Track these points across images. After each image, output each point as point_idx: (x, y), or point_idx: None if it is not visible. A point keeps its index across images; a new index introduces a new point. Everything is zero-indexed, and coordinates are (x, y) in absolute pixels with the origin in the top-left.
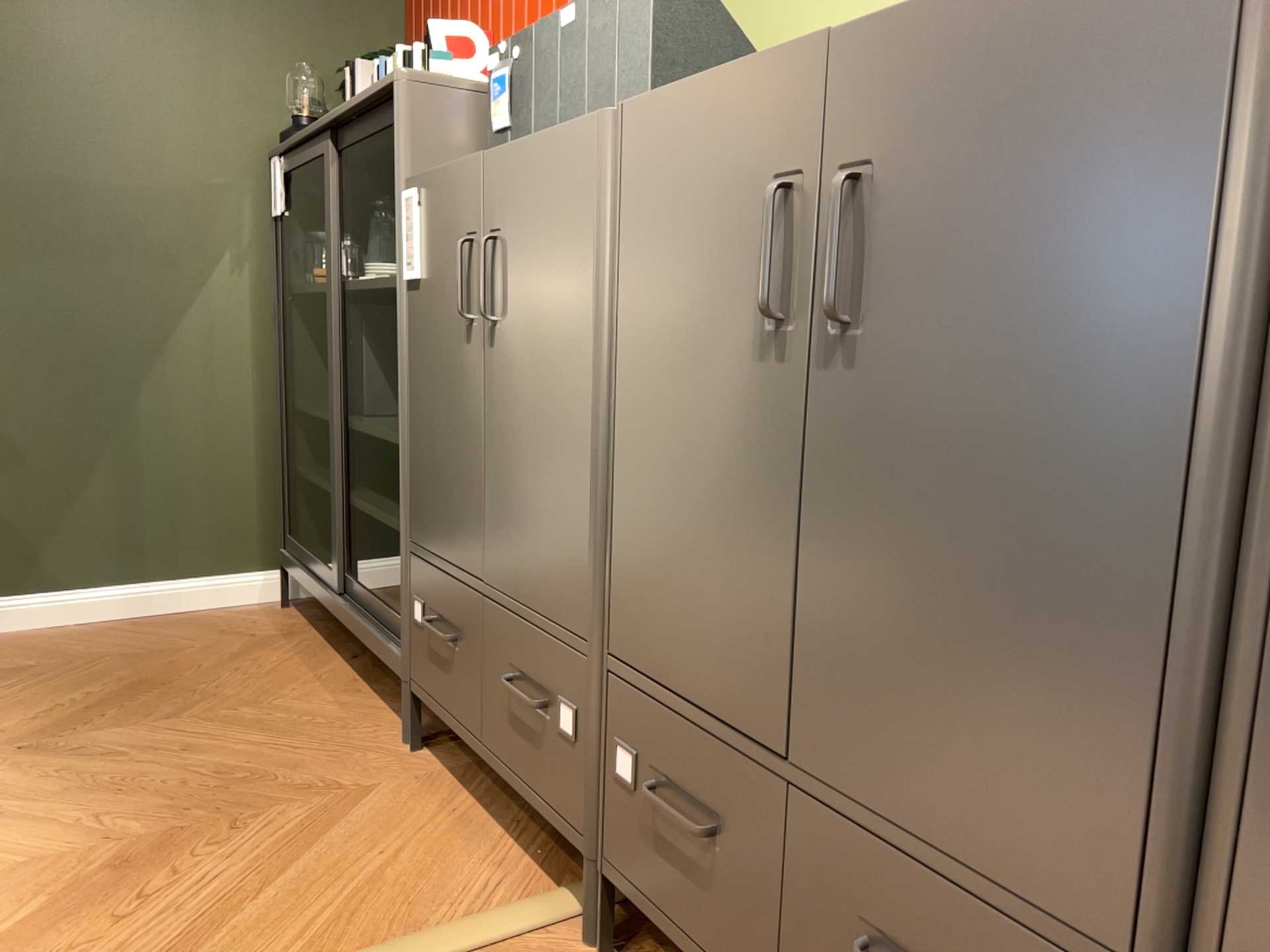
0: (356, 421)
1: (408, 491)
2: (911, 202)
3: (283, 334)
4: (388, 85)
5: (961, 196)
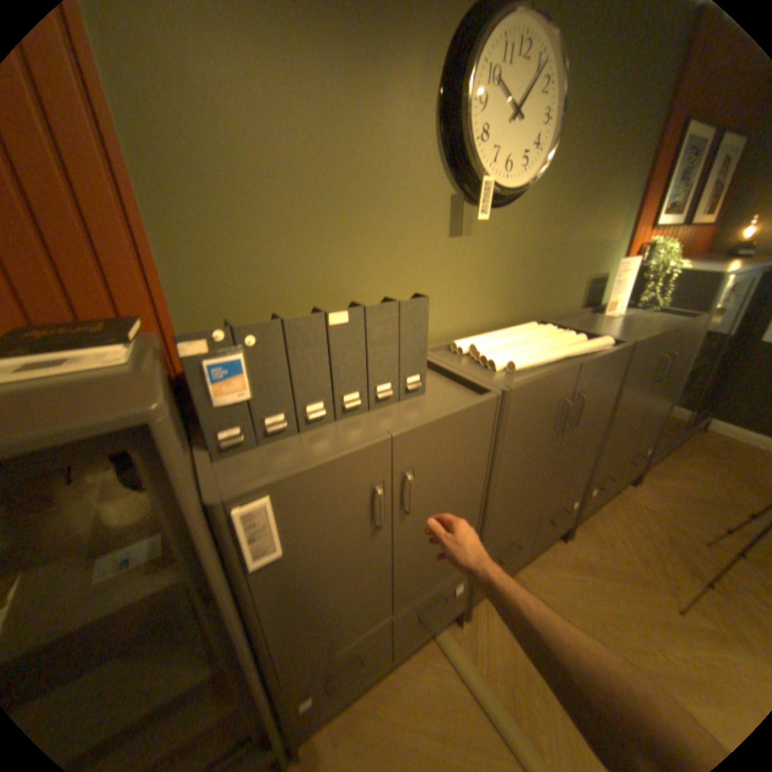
0: None
1: (276, 672)
2: (588, 396)
3: None
4: (113, 422)
5: (595, 393)
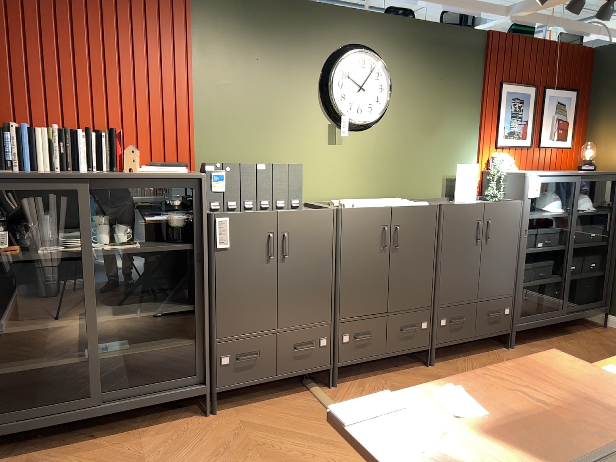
0: (97, 317)
1: (215, 322)
2: (405, 231)
3: None
4: (193, 176)
5: (412, 230)
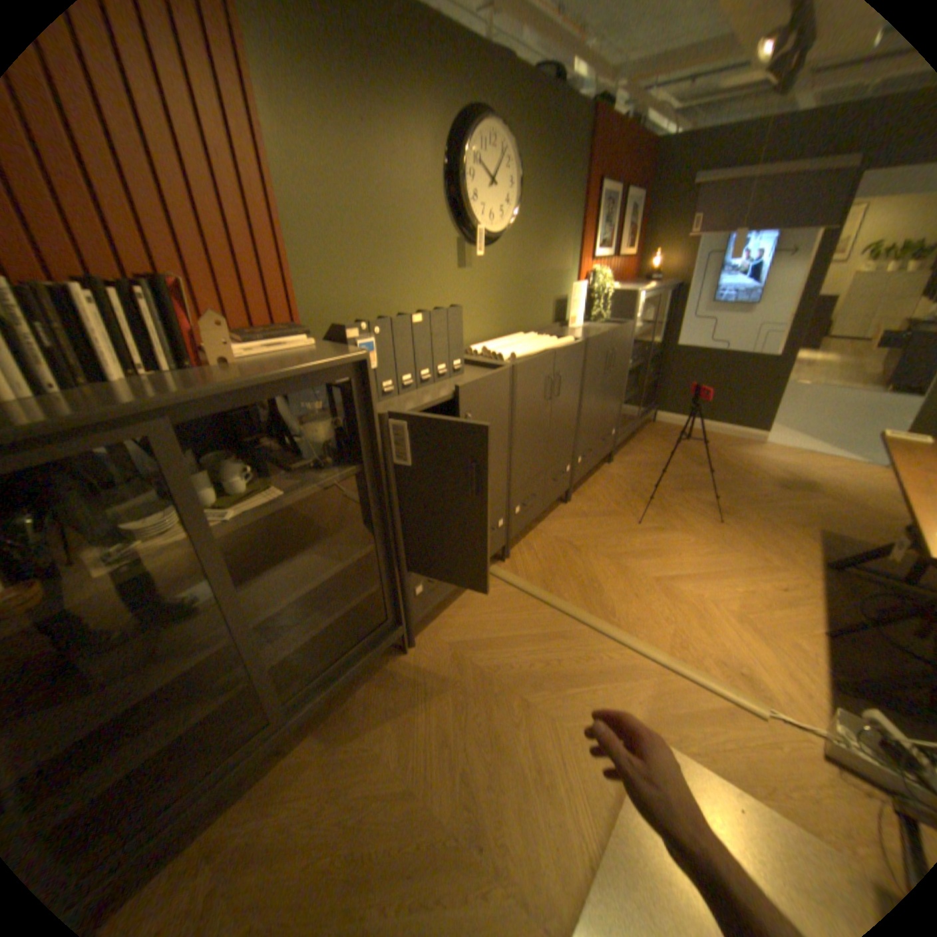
0: (246, 622)
1: (406, 553)
2: (563, 377)
3: None
4: (356, 359)
5: (567, 375)
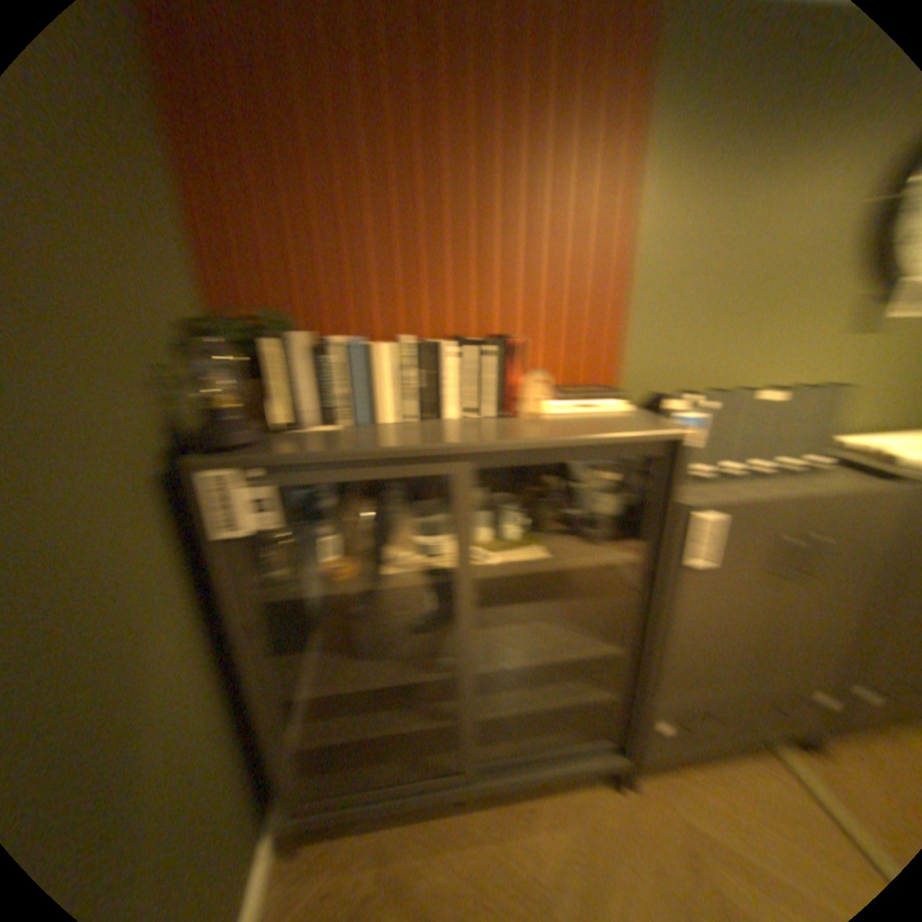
0: (476, 666)
1: (664, 679)
2: None
3: (270, 648)
4: (675, 437)
5: None
